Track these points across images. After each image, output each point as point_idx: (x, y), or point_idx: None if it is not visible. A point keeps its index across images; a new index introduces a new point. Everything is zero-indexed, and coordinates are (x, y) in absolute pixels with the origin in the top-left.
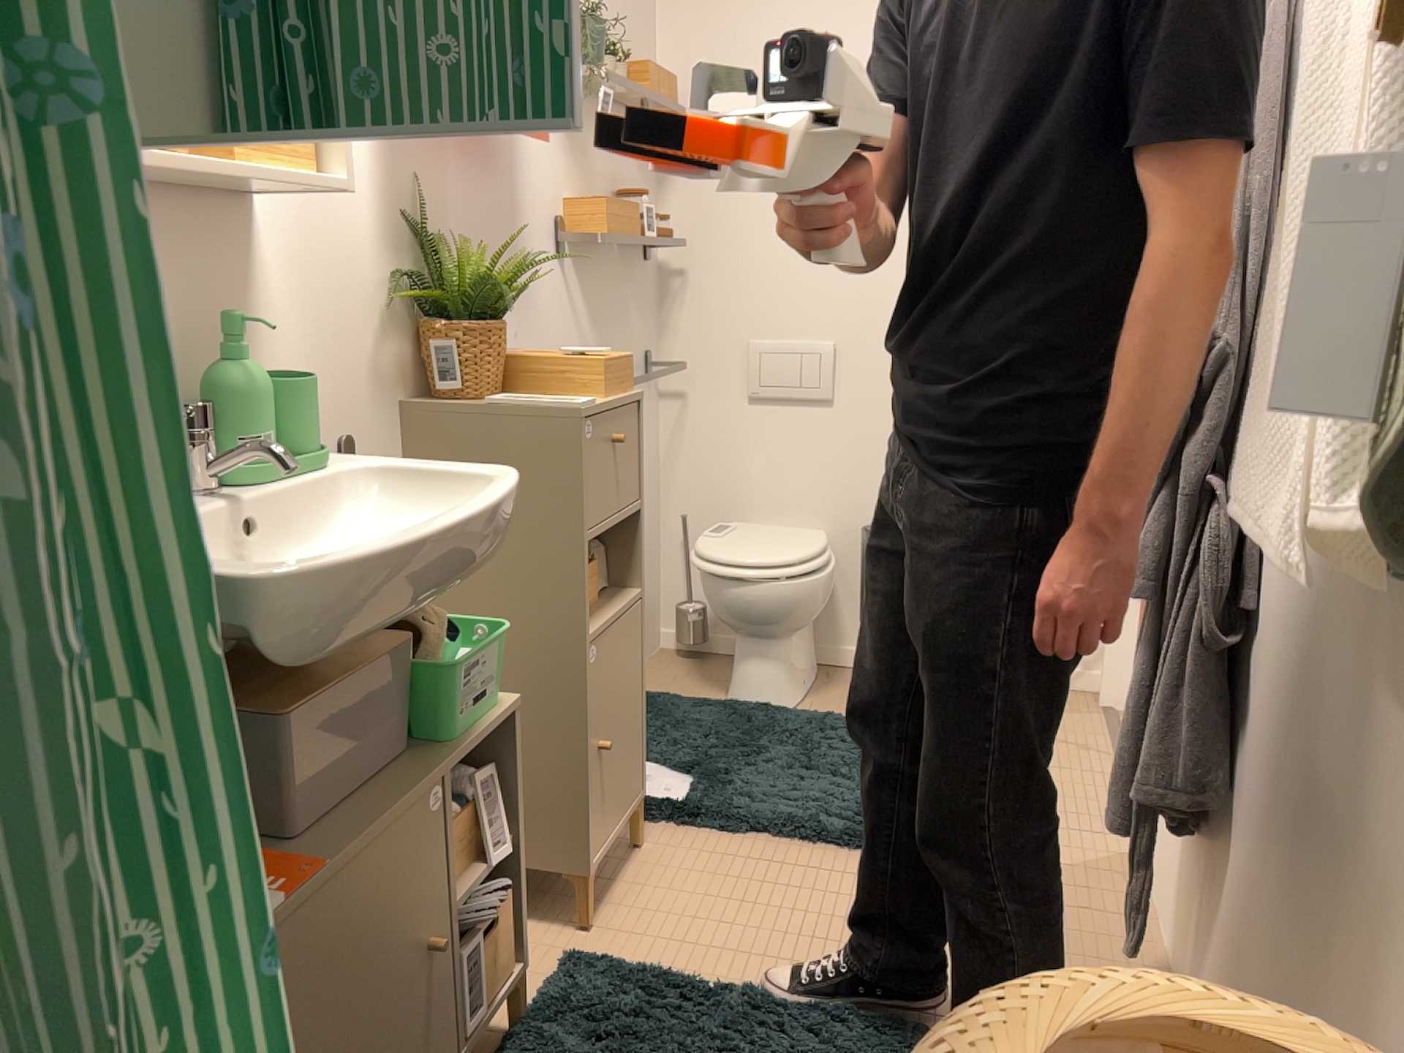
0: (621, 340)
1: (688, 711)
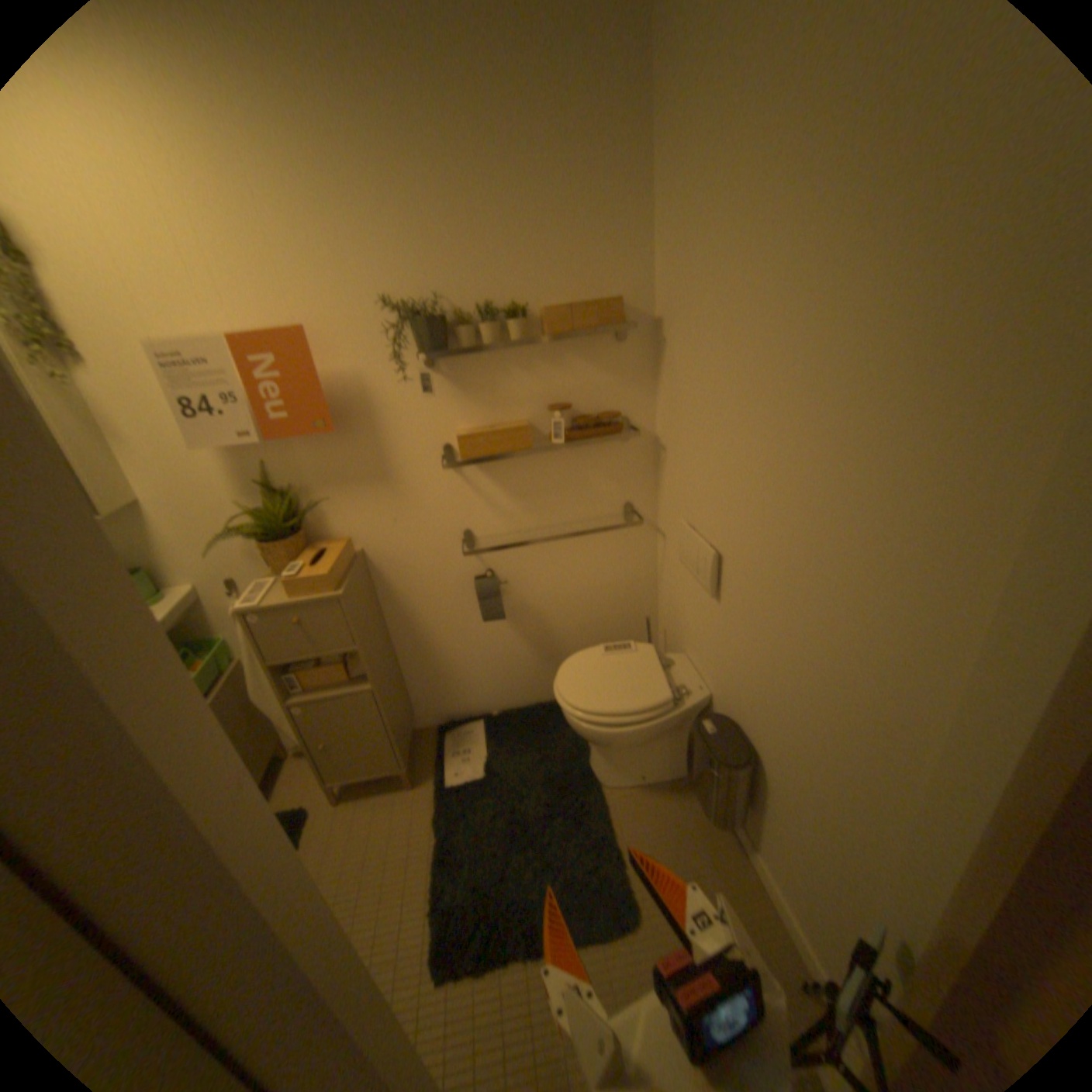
0: (566, 499)
1: (557, 736)
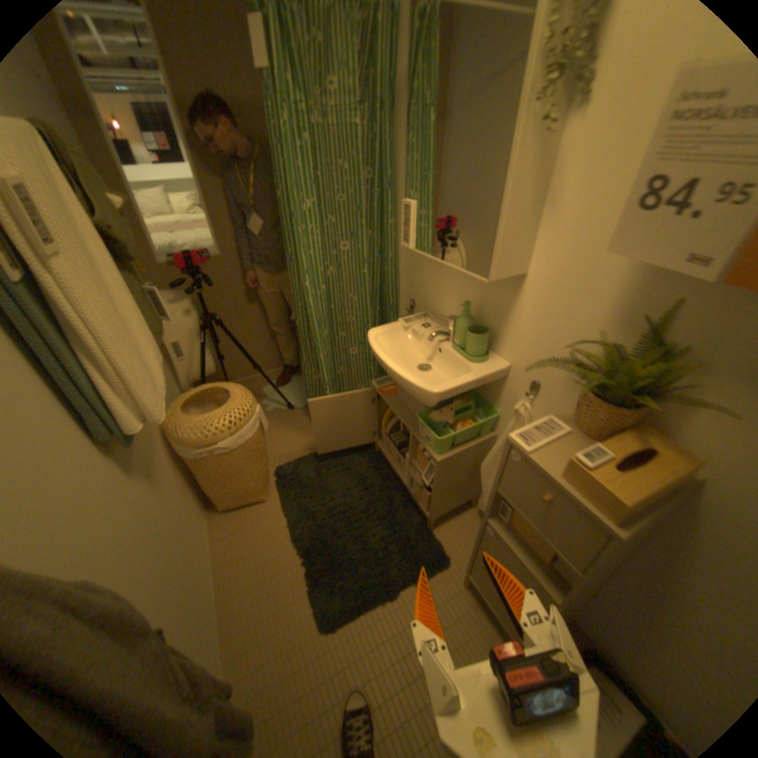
0: None
1: None
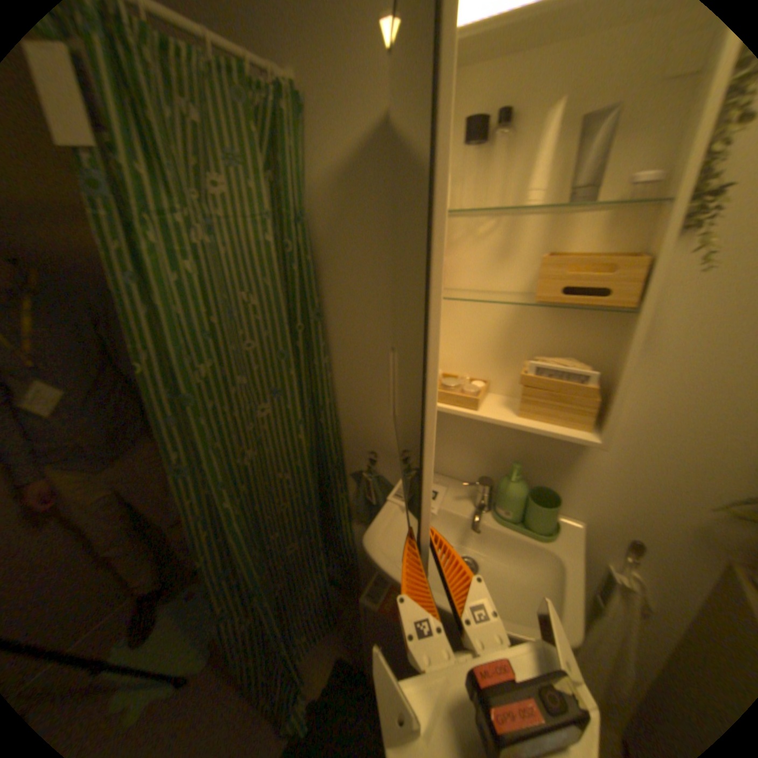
0: None
1: None
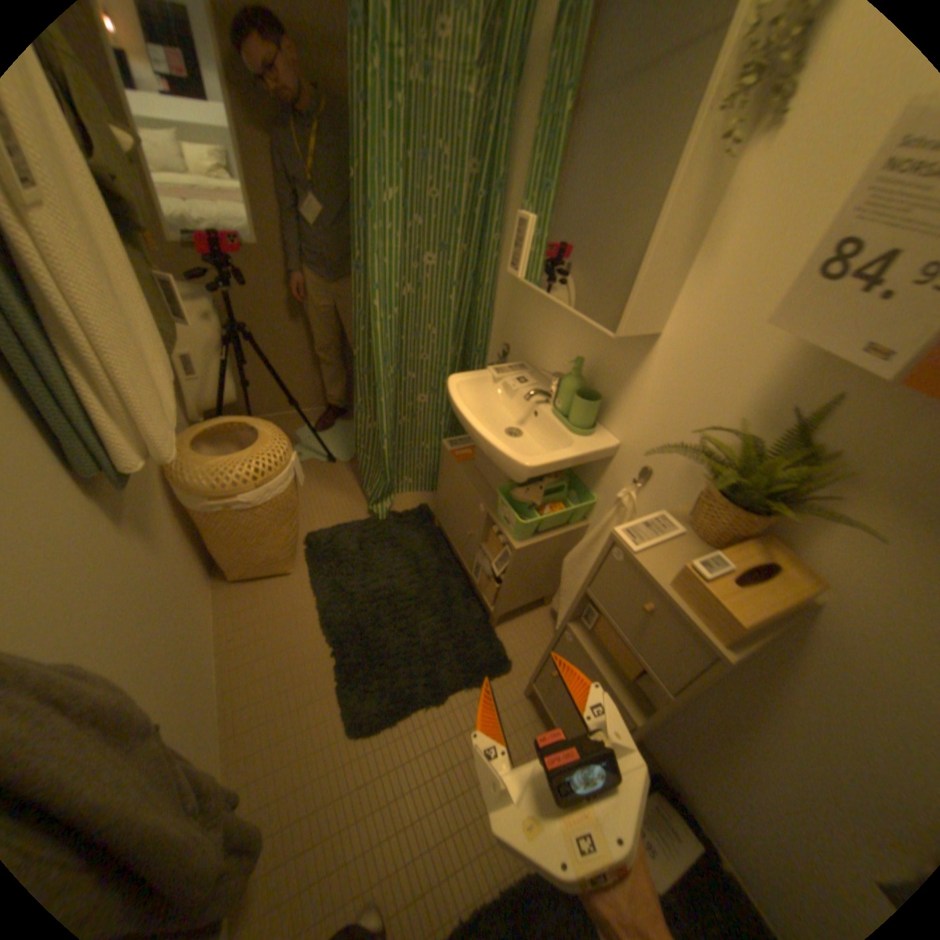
0: None
1: None
